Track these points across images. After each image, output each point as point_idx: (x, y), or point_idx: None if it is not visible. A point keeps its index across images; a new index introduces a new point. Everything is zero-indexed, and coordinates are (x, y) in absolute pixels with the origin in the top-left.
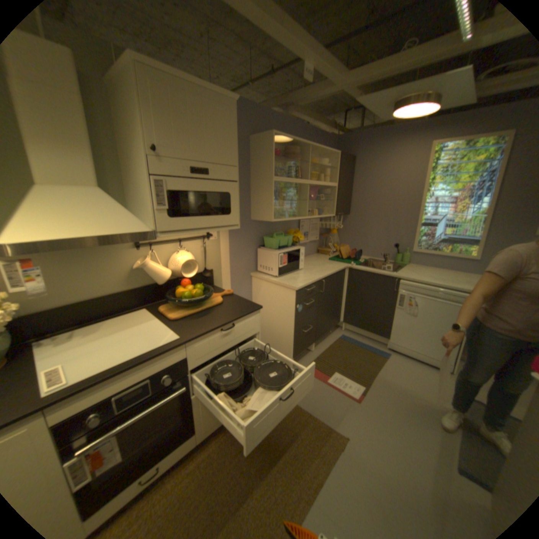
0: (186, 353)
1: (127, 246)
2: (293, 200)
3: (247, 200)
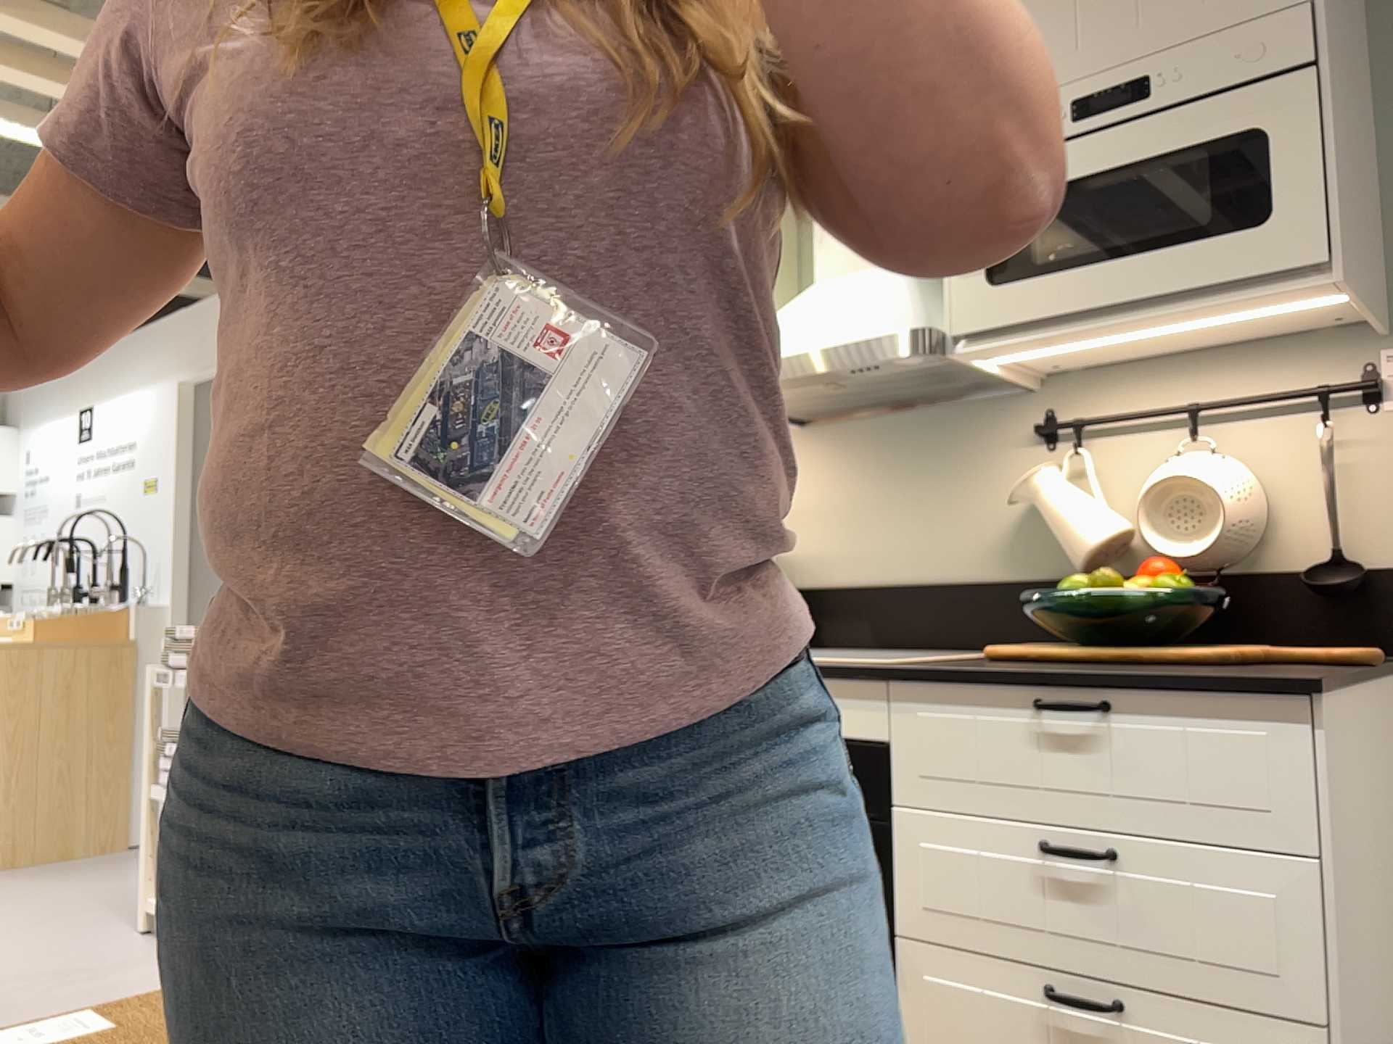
0: (891, 724)
1: (1021, 436)
2: None
3: None
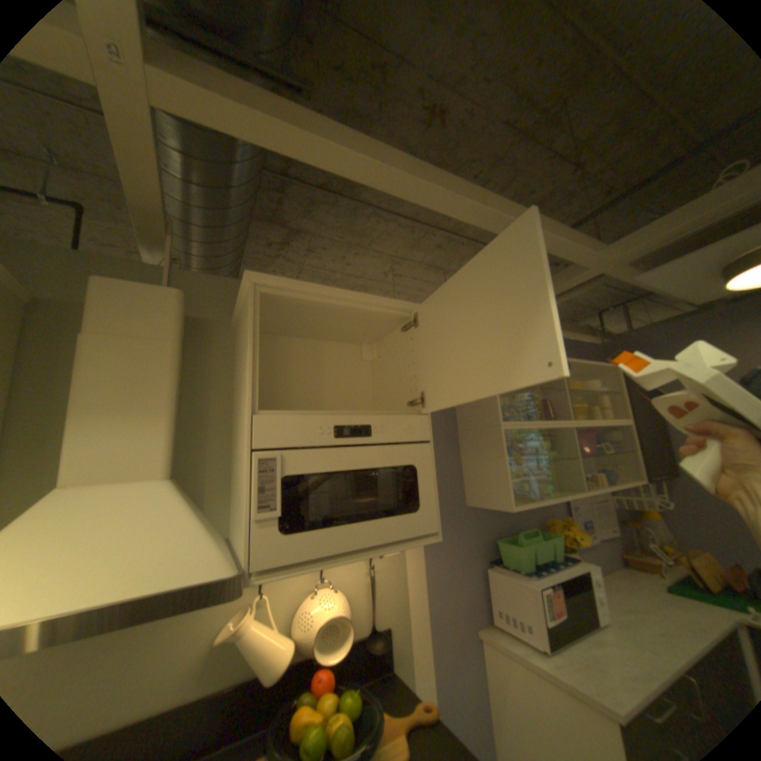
0: None
1: None
2: (546, 459)
3: (456, 467)
